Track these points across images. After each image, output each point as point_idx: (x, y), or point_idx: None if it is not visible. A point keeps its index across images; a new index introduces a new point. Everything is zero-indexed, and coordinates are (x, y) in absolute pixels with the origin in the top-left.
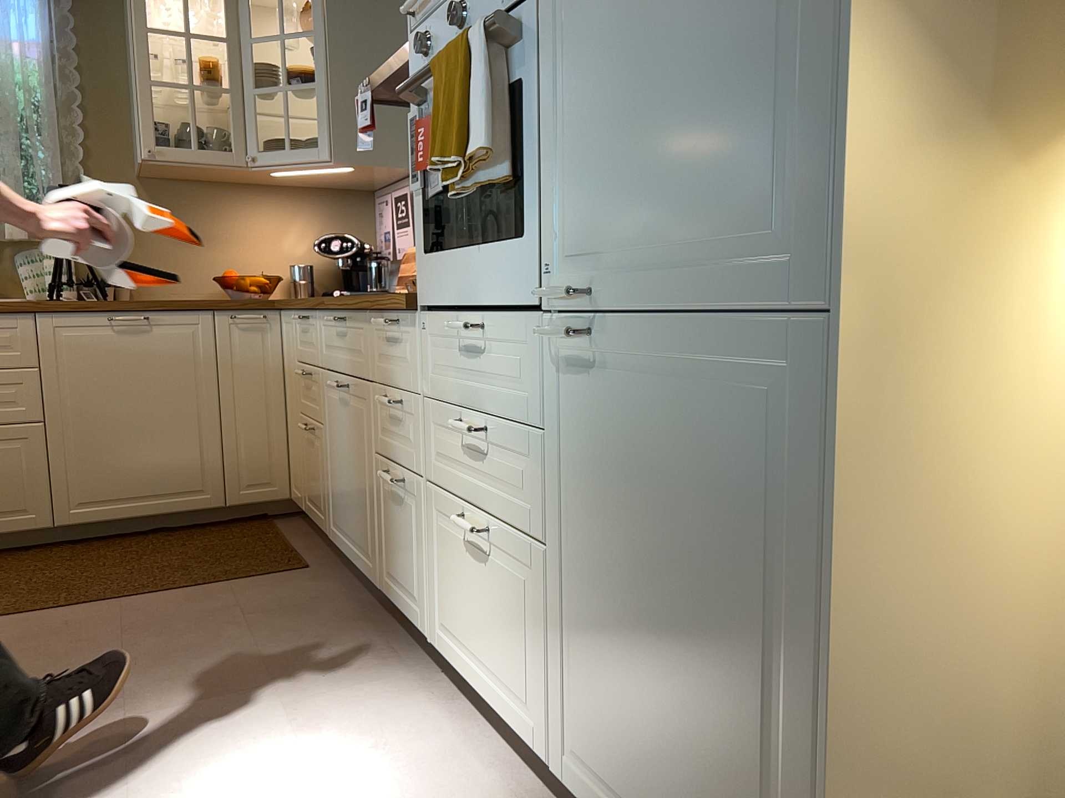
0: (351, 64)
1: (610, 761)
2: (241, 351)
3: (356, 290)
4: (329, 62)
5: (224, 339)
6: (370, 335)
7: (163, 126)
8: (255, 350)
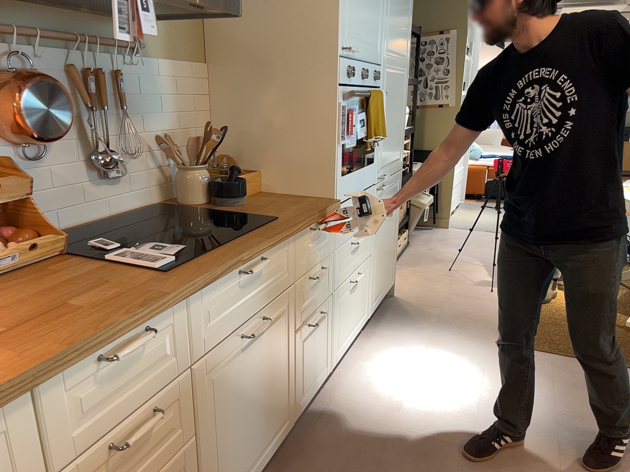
0: None
1: (378, 287)
2: None
3: None
4: None
5: None
6: (294, 250)
7: None
8: None
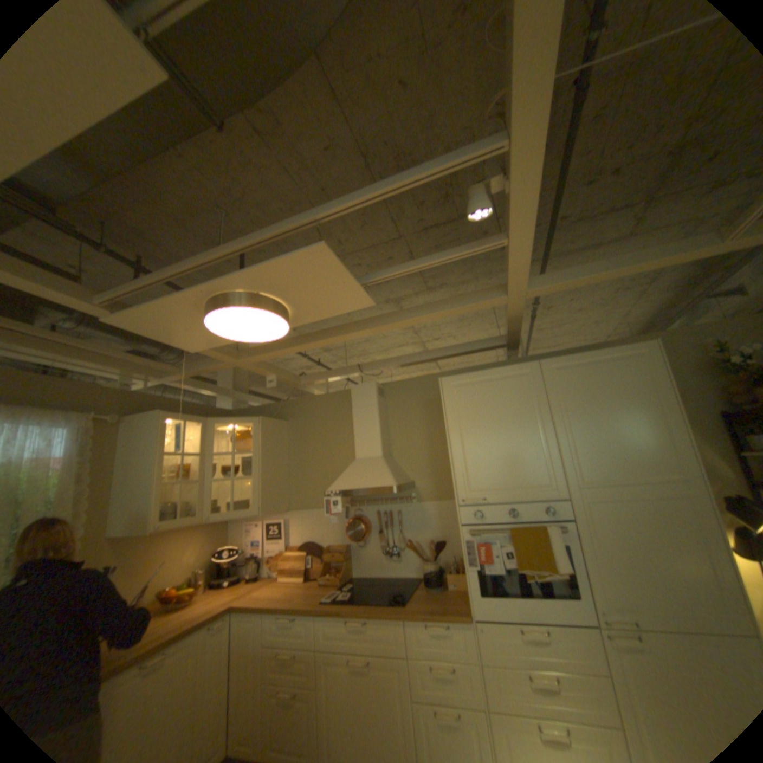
0: (267, 467)
1: None
2: (210, 654)
3: (232, 580)
4: (260, 467)
5: (202, 650)
6: (404, 634)
7: (159, 509)
8: (216, 650)
